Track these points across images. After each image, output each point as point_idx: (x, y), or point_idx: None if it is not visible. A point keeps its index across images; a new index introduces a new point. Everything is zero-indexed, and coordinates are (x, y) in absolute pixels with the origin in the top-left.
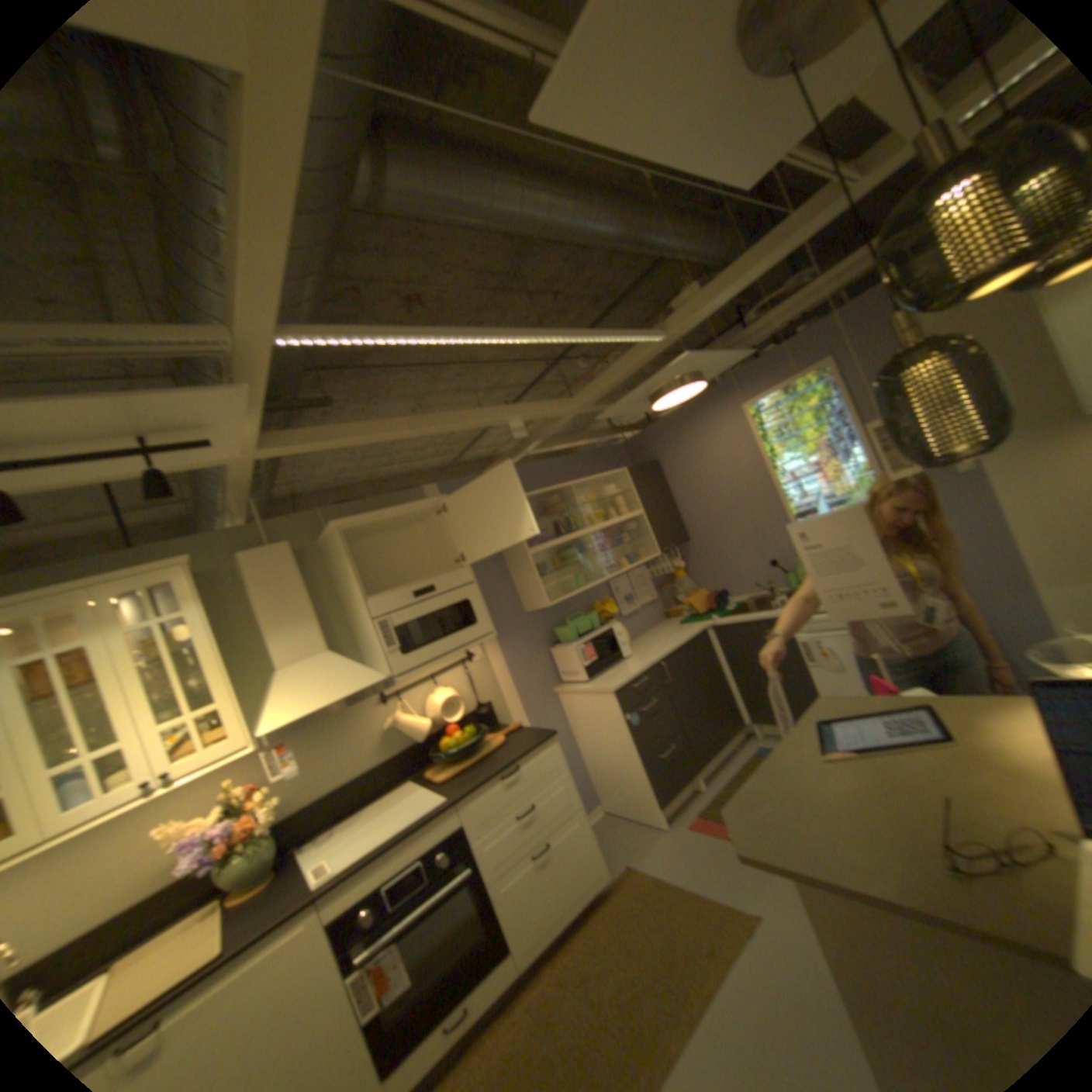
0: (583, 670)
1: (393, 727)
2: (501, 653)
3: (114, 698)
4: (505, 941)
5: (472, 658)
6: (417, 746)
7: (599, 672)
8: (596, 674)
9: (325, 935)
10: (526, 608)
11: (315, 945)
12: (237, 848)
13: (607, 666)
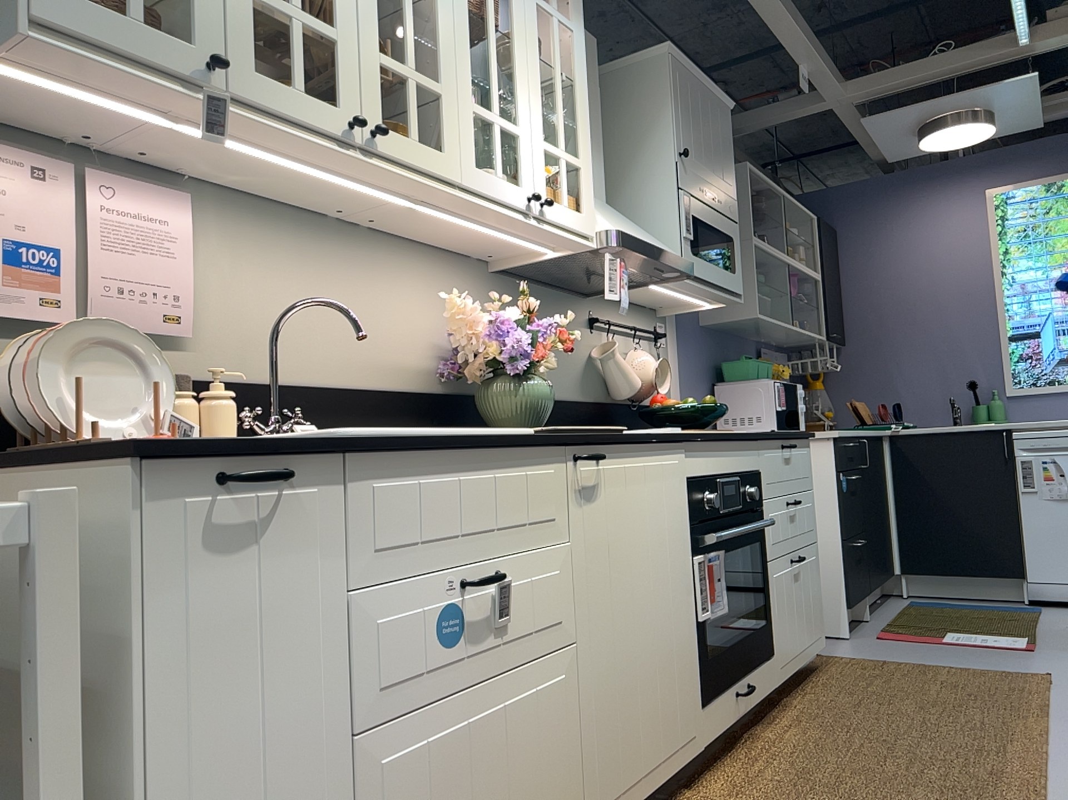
0: (771, 414)
1: (611, 356)
2: (680, 353)
3: (521, 67)
4: (773, 630)
5: (663, 336)
6: (611, 404)
7: (785, 426)
8: (784, 424)
9: (685, 487)
10: (707, 316)
11: (684, 488)
12: (534, 364)
13: (791, 423)
